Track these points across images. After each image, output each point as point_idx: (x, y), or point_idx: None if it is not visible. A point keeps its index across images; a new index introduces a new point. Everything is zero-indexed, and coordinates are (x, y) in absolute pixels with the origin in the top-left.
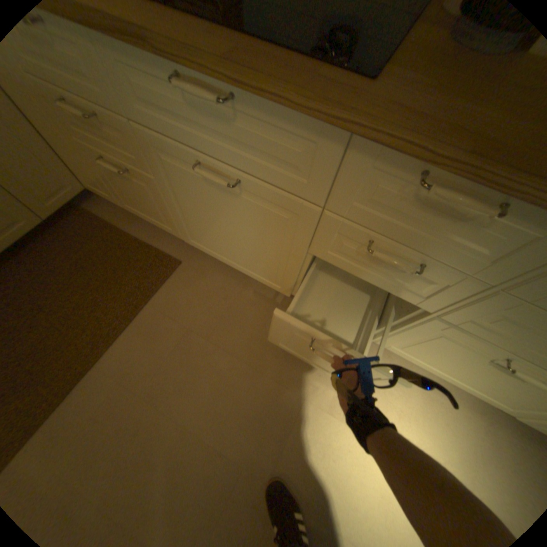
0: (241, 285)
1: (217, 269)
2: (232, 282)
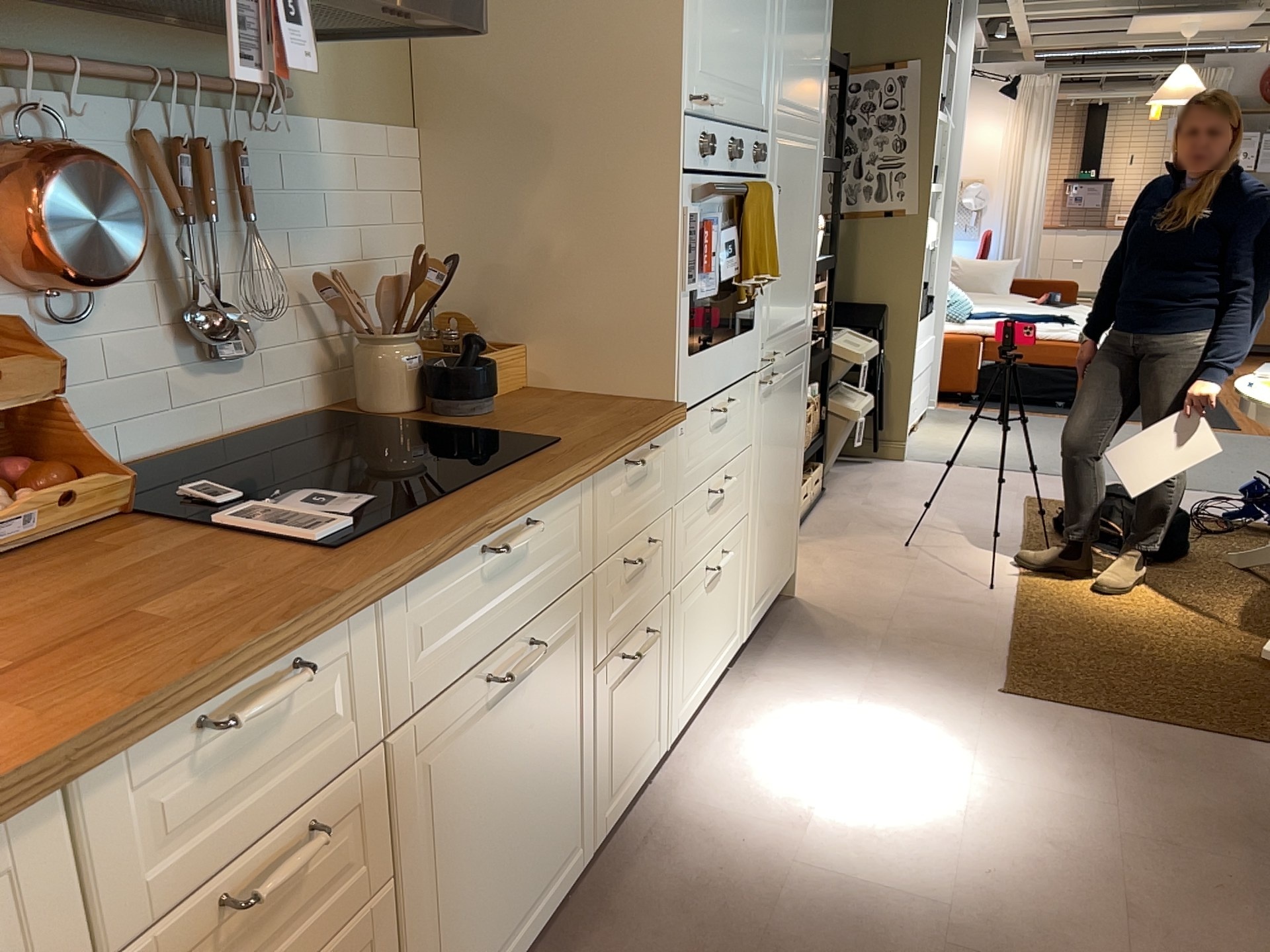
0: None
1: None
2: None
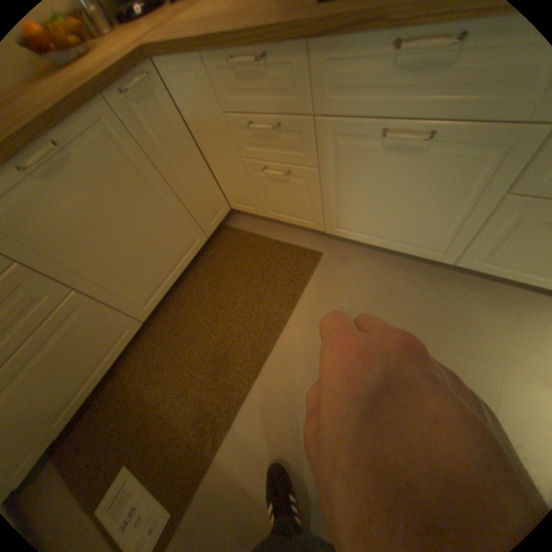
0: (388, 265)
1: (358, 254)
2: (377, 264)
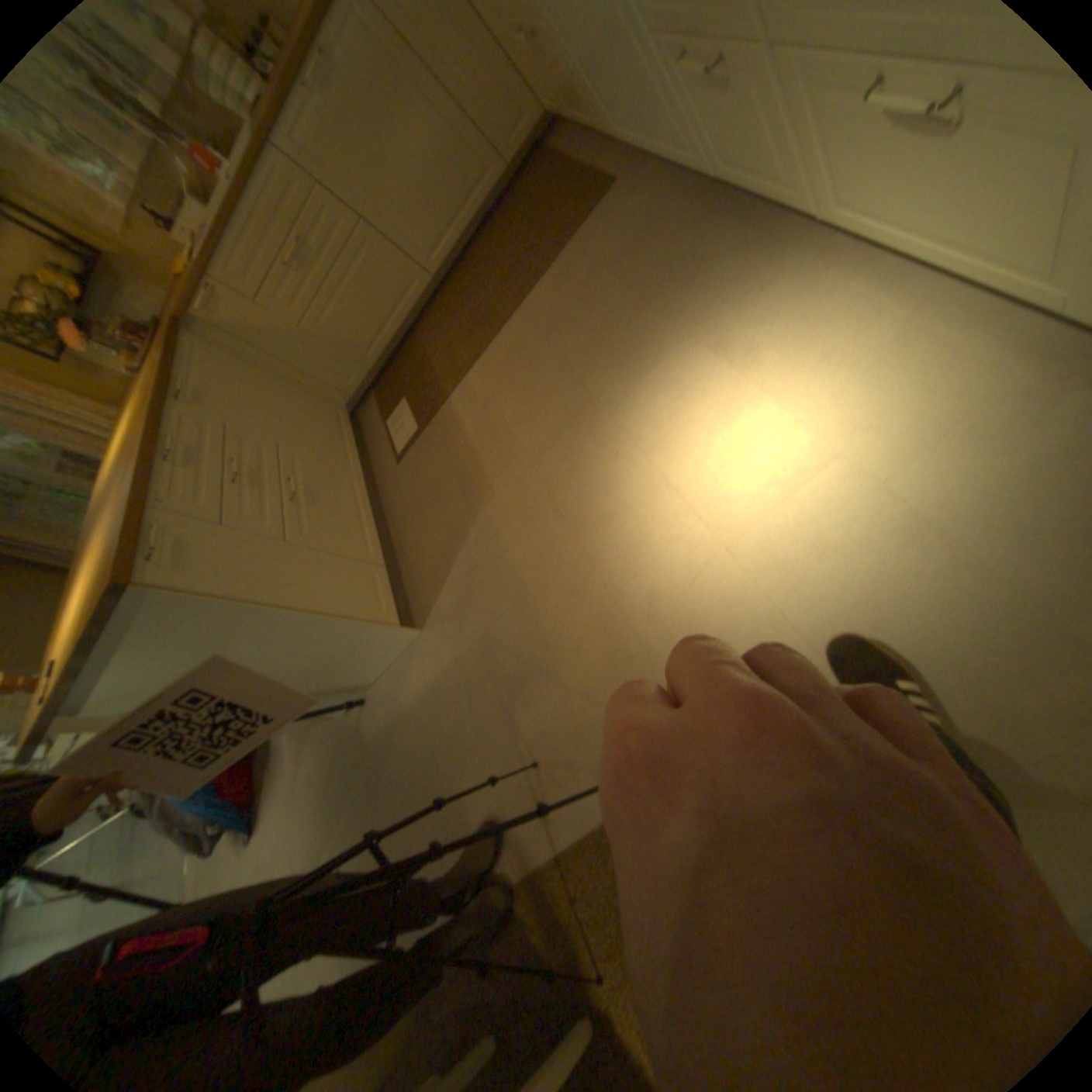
0: (676, 186)
1: (654, 172)
2: (665, 186)
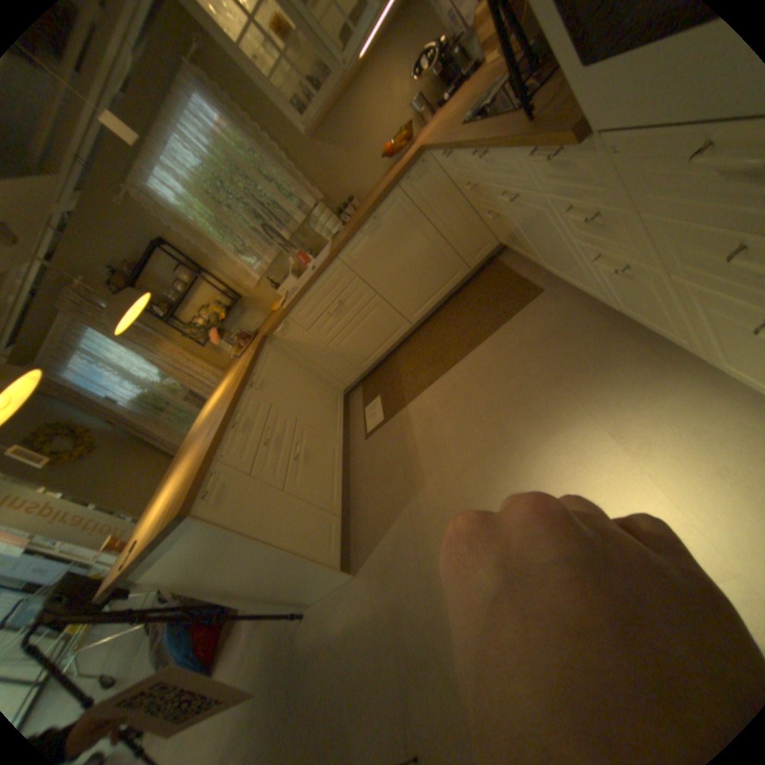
0: (588, 306)
1: (573, 293)
2: (580, 304)
